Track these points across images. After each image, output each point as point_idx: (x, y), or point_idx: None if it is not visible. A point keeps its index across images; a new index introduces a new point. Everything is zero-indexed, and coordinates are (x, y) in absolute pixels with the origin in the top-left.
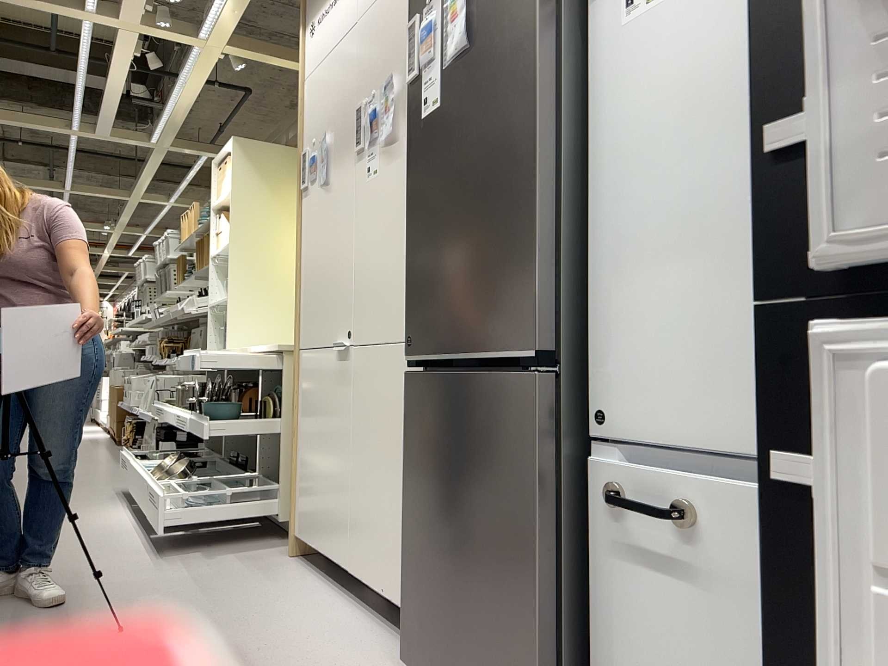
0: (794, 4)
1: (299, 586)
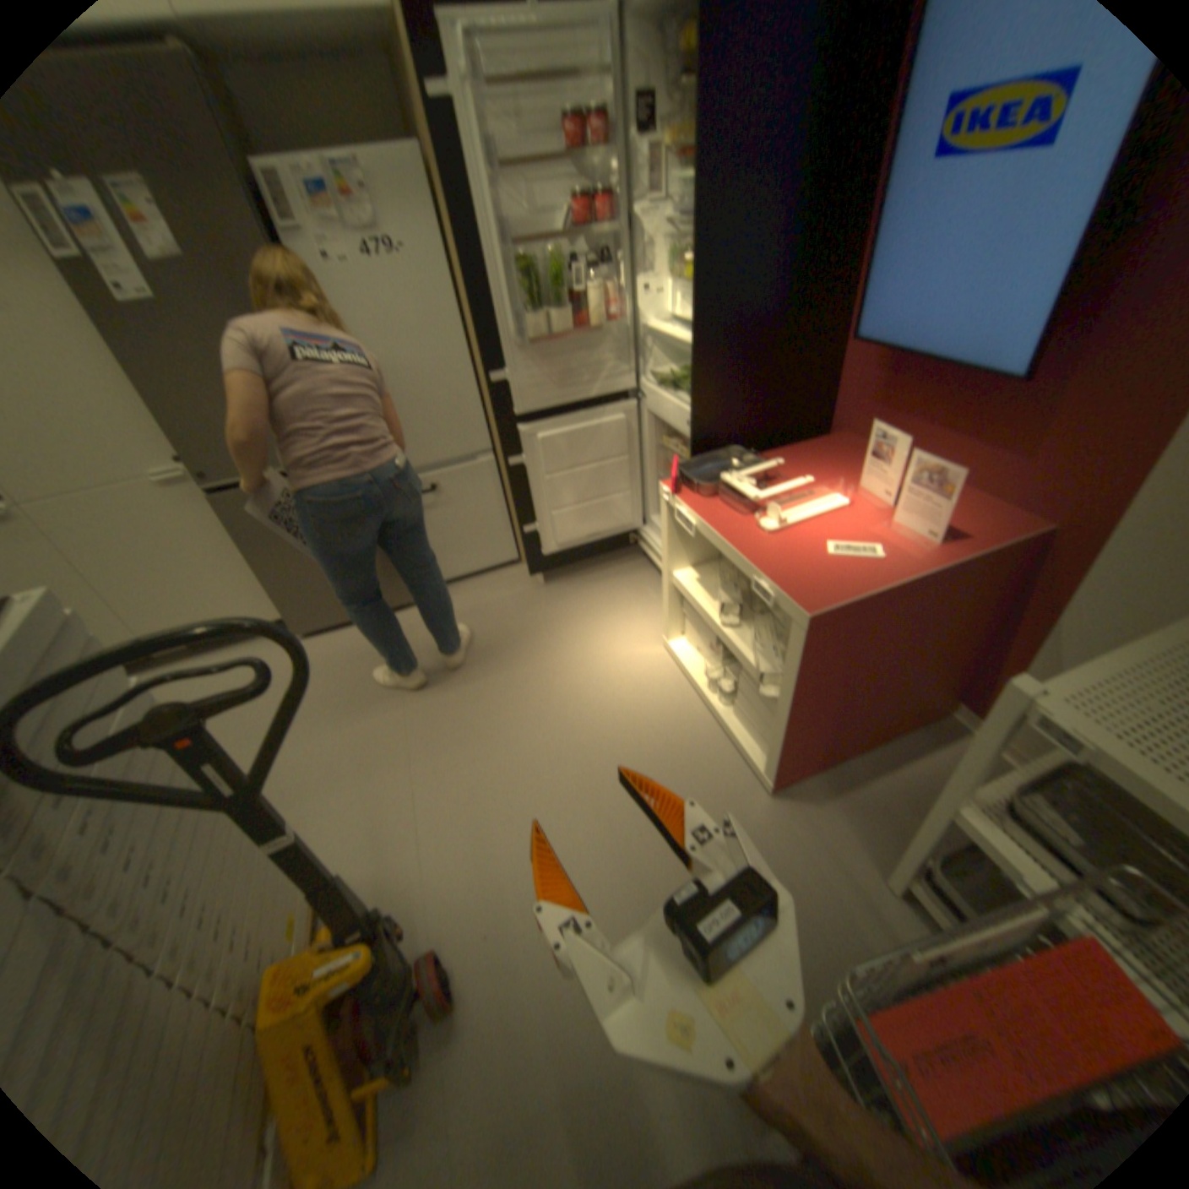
0: (483, 336)
1: None
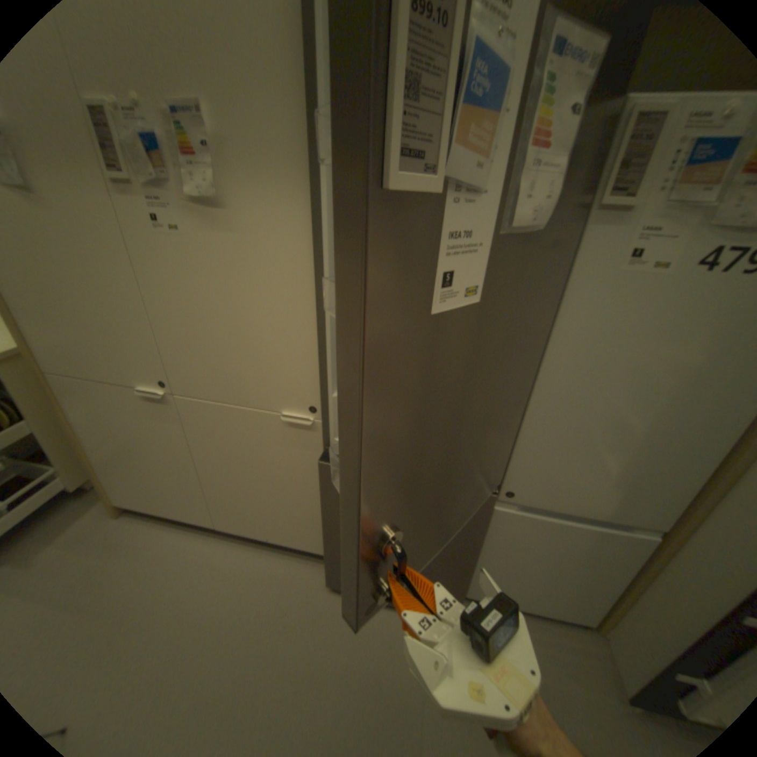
0: None
1: (164, 548)
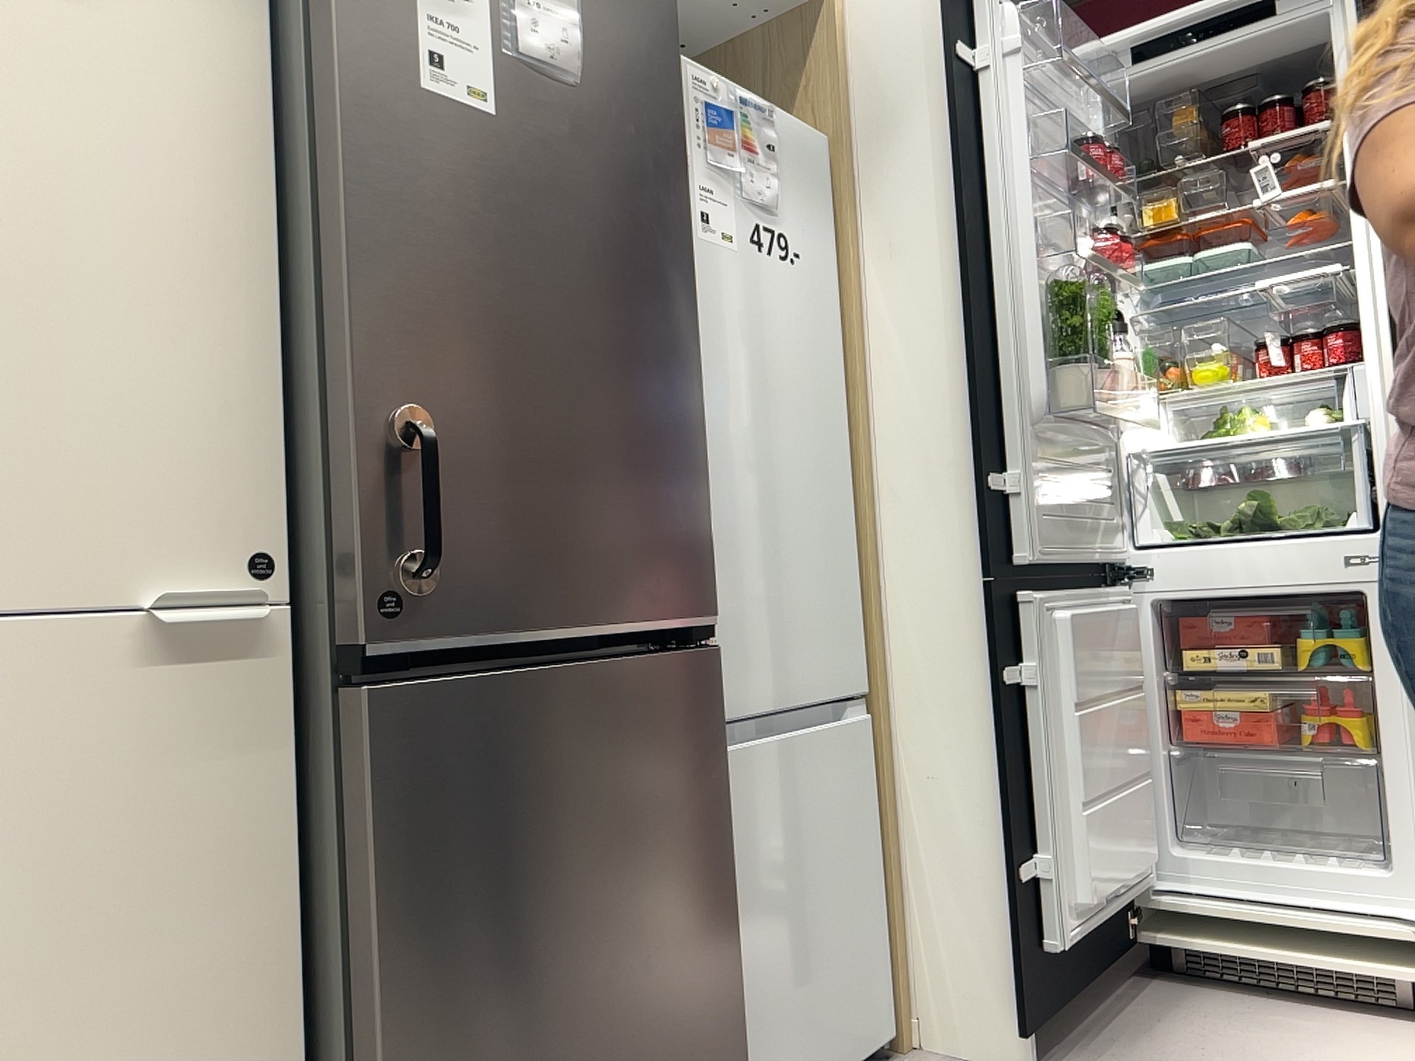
0: (987, 404)
1: None
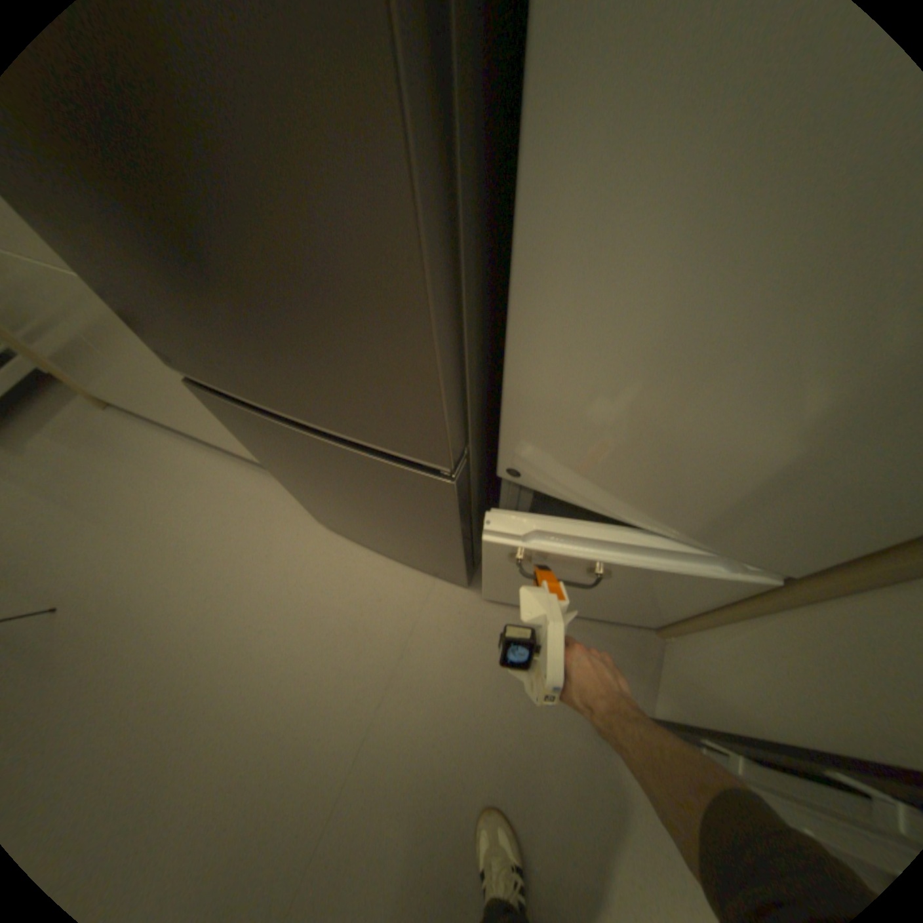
0: None
1: (151, 451)
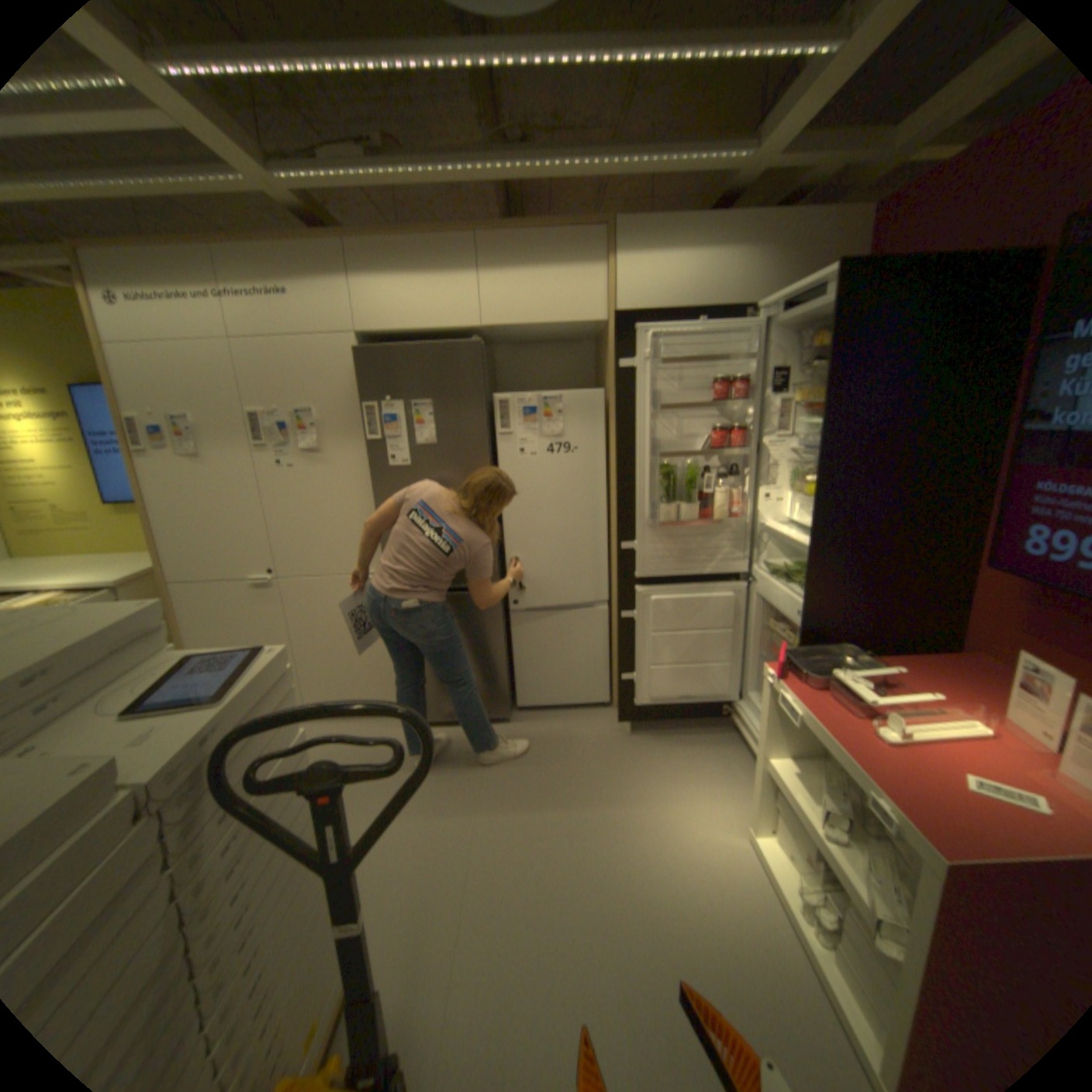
0: (623, 517)
1: None
